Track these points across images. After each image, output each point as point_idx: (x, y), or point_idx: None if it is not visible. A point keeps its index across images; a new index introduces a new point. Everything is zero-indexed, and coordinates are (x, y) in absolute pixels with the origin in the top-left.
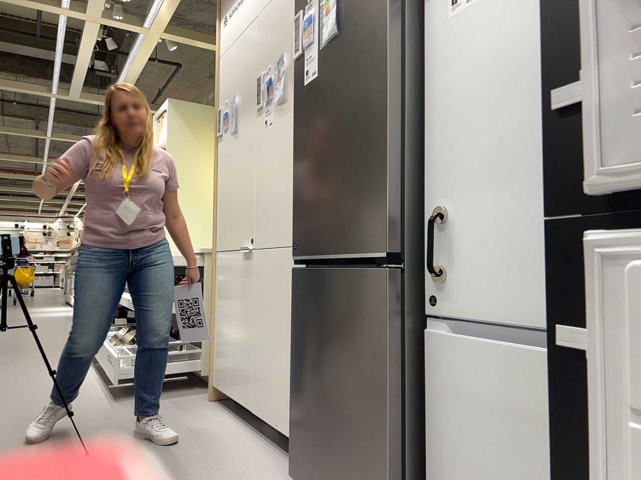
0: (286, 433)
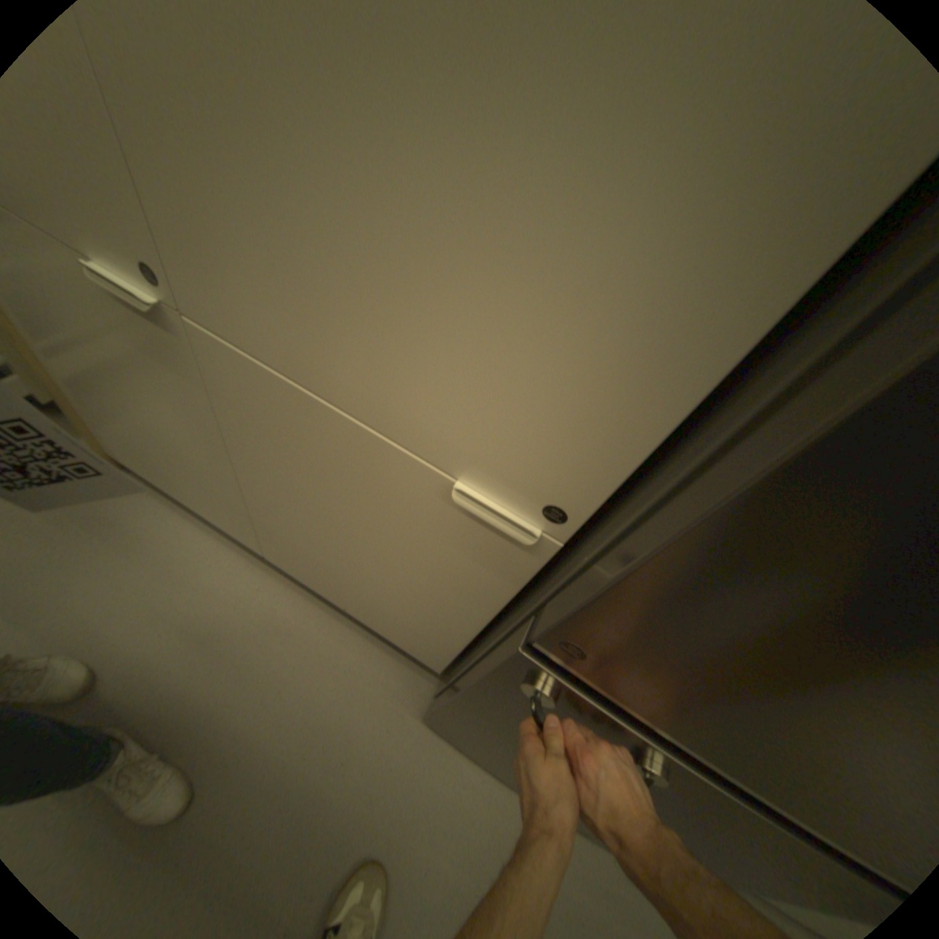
0: (375, 629)
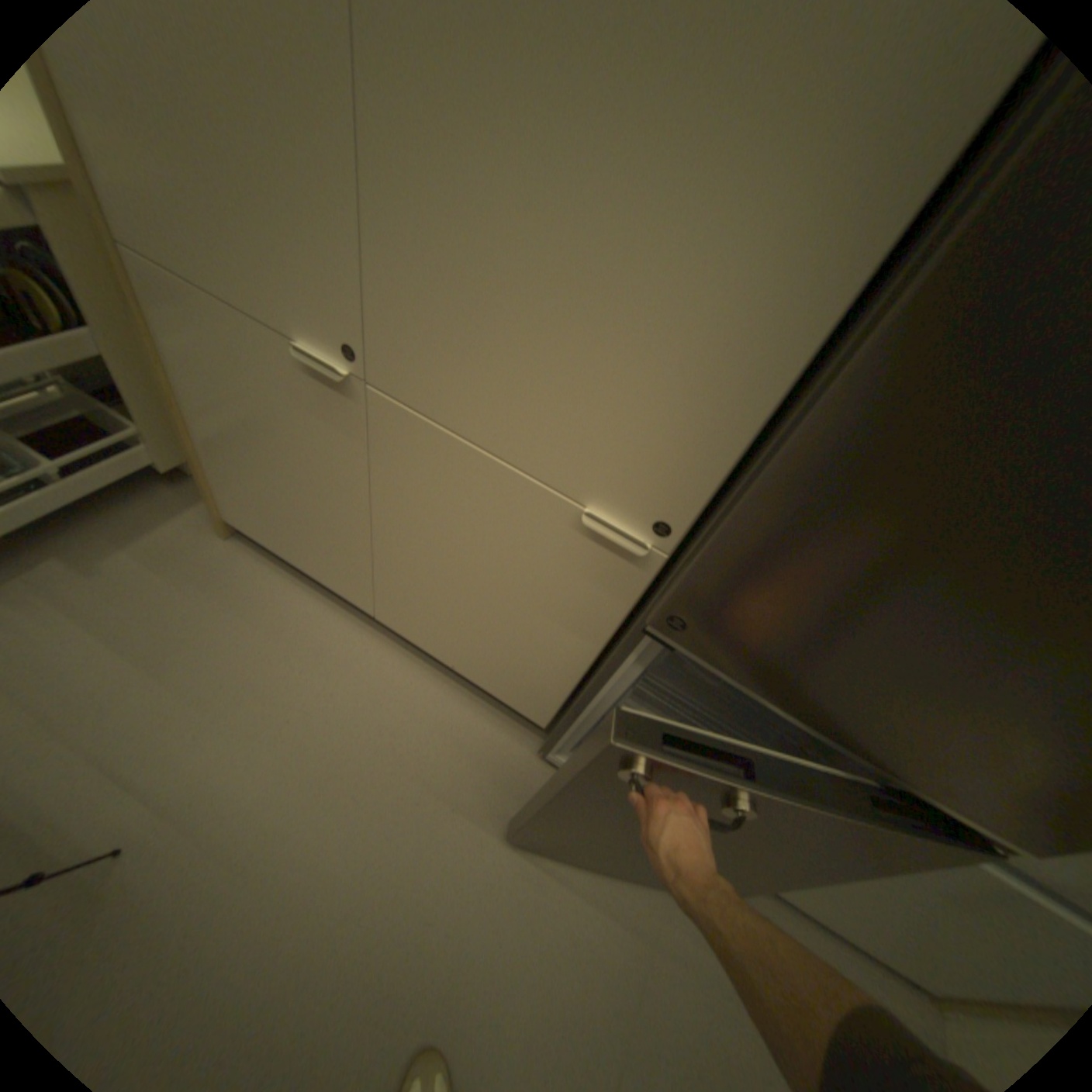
0: (483, 685)
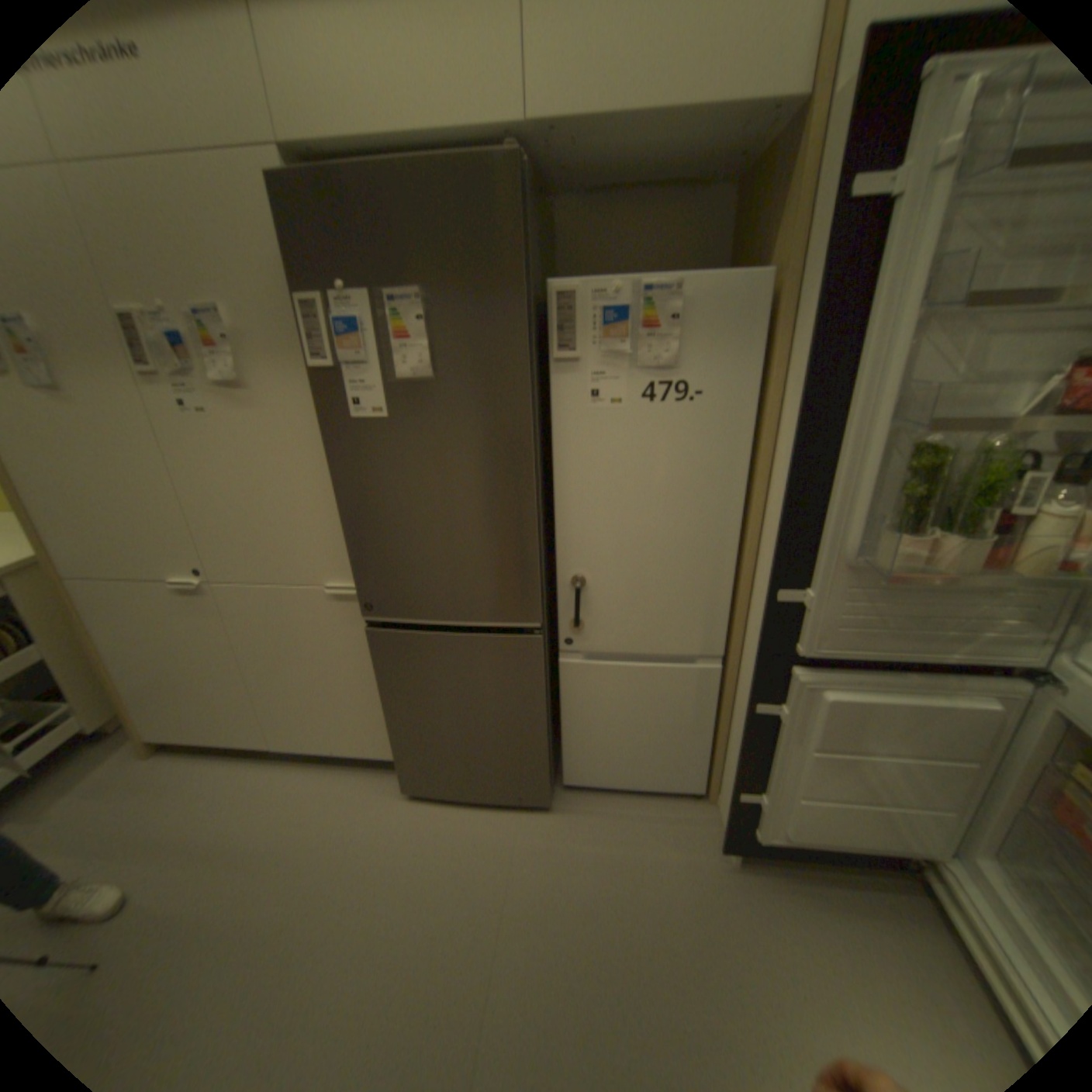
0: (353, 754)
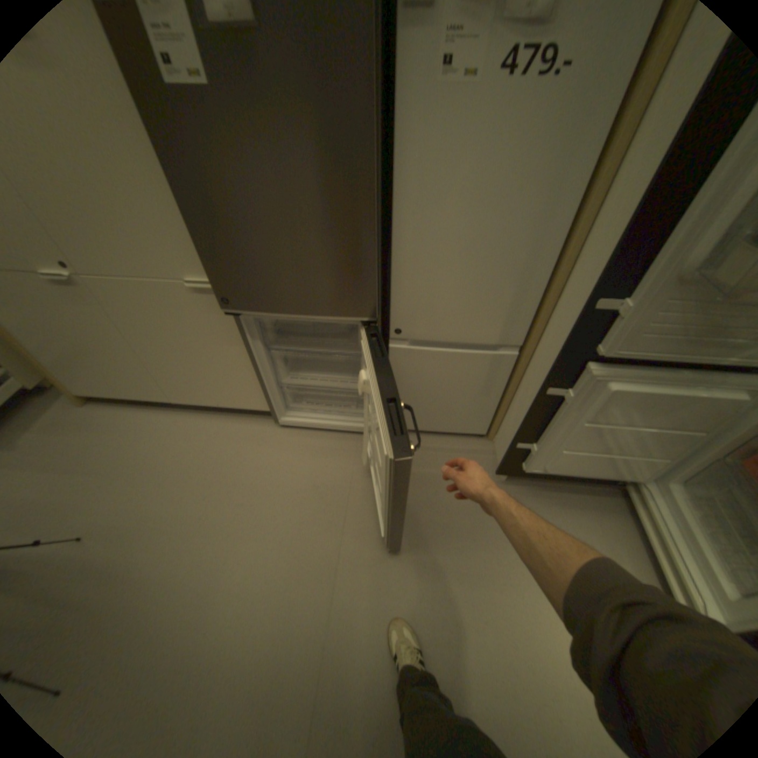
0: (234, 406)
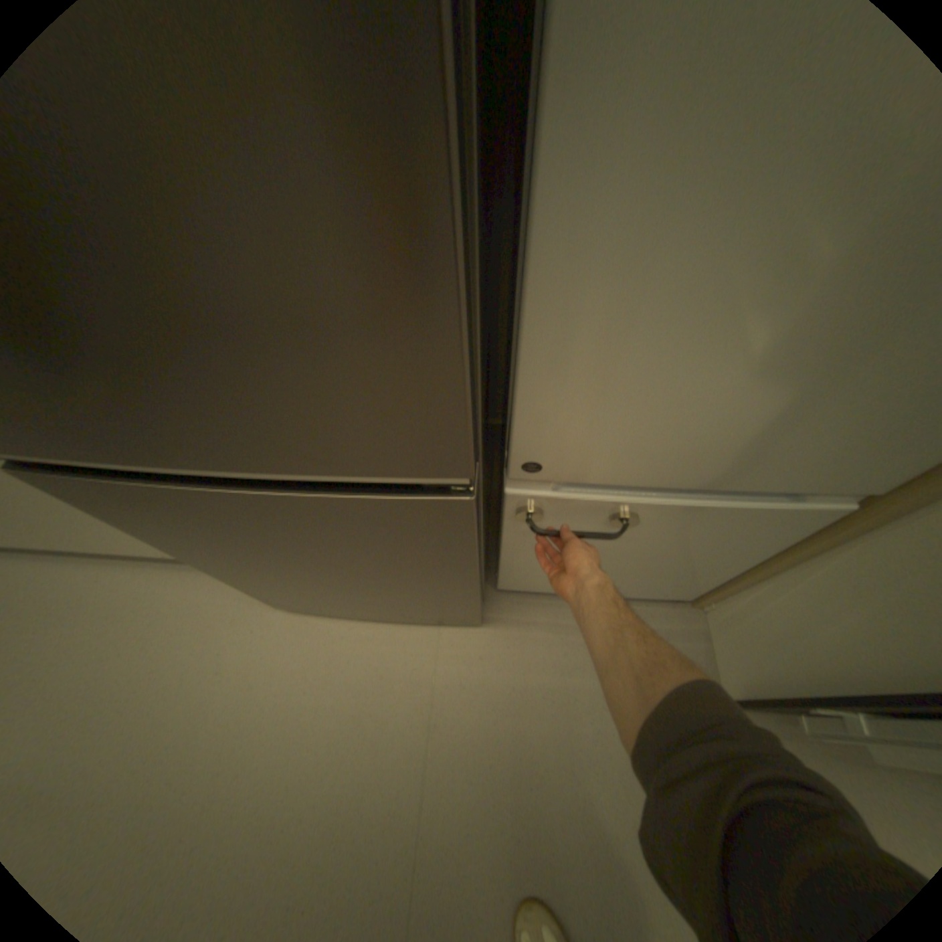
0: None
